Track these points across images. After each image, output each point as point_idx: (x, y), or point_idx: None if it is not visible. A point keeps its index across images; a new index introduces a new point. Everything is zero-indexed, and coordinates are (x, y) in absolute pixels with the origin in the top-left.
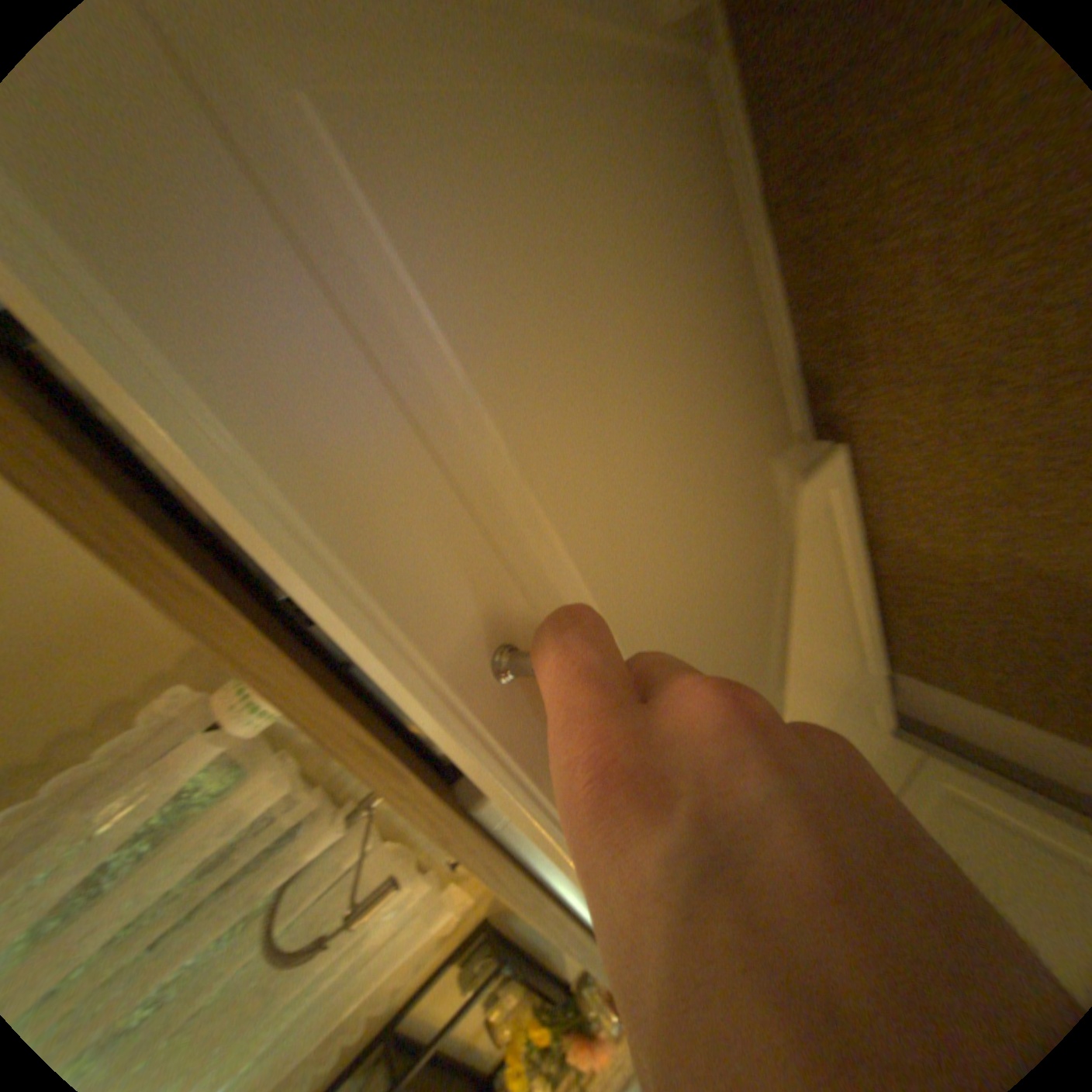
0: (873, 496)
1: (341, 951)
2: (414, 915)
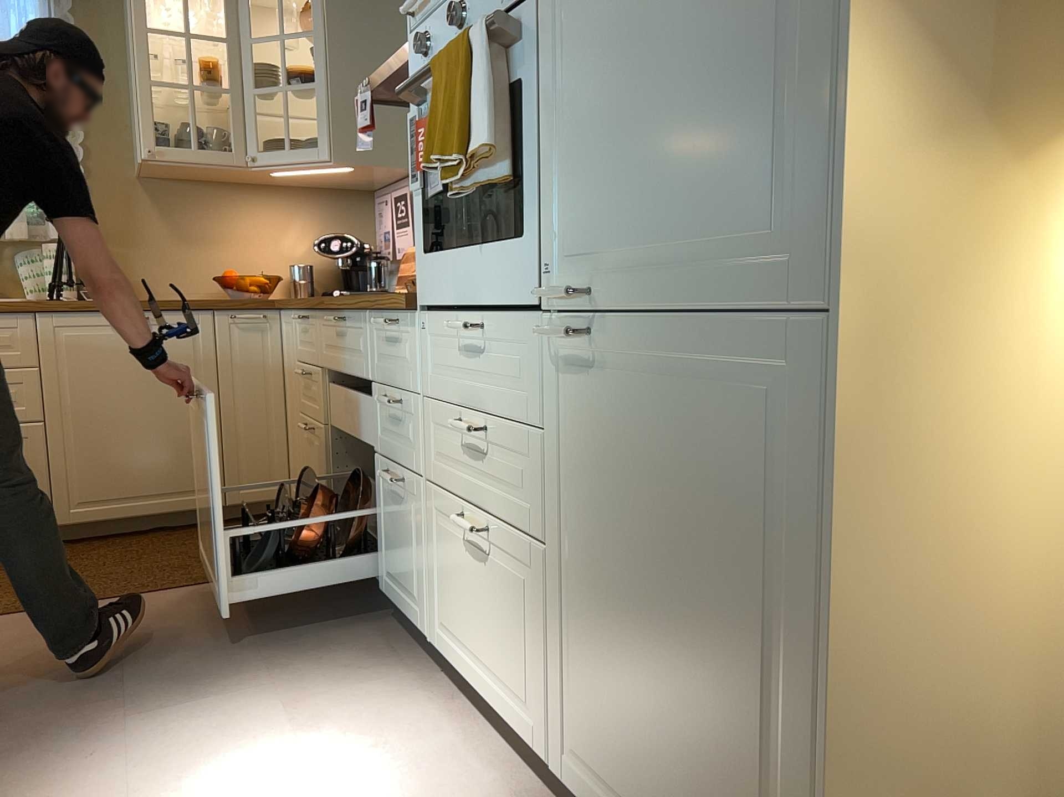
0: None
1: None
2: None
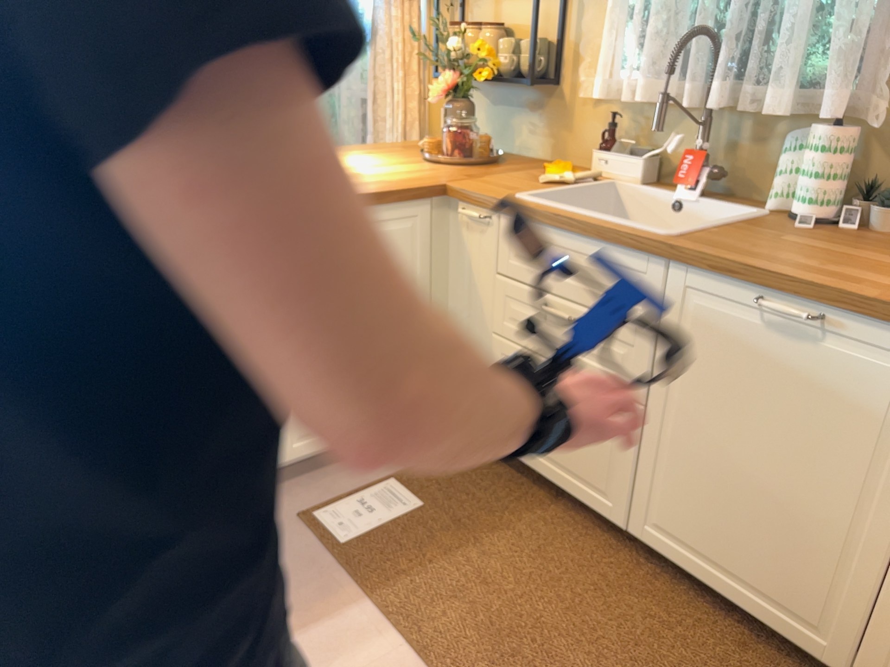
0: (581, 518)
1: (639, 6)
2: (609, 55)
